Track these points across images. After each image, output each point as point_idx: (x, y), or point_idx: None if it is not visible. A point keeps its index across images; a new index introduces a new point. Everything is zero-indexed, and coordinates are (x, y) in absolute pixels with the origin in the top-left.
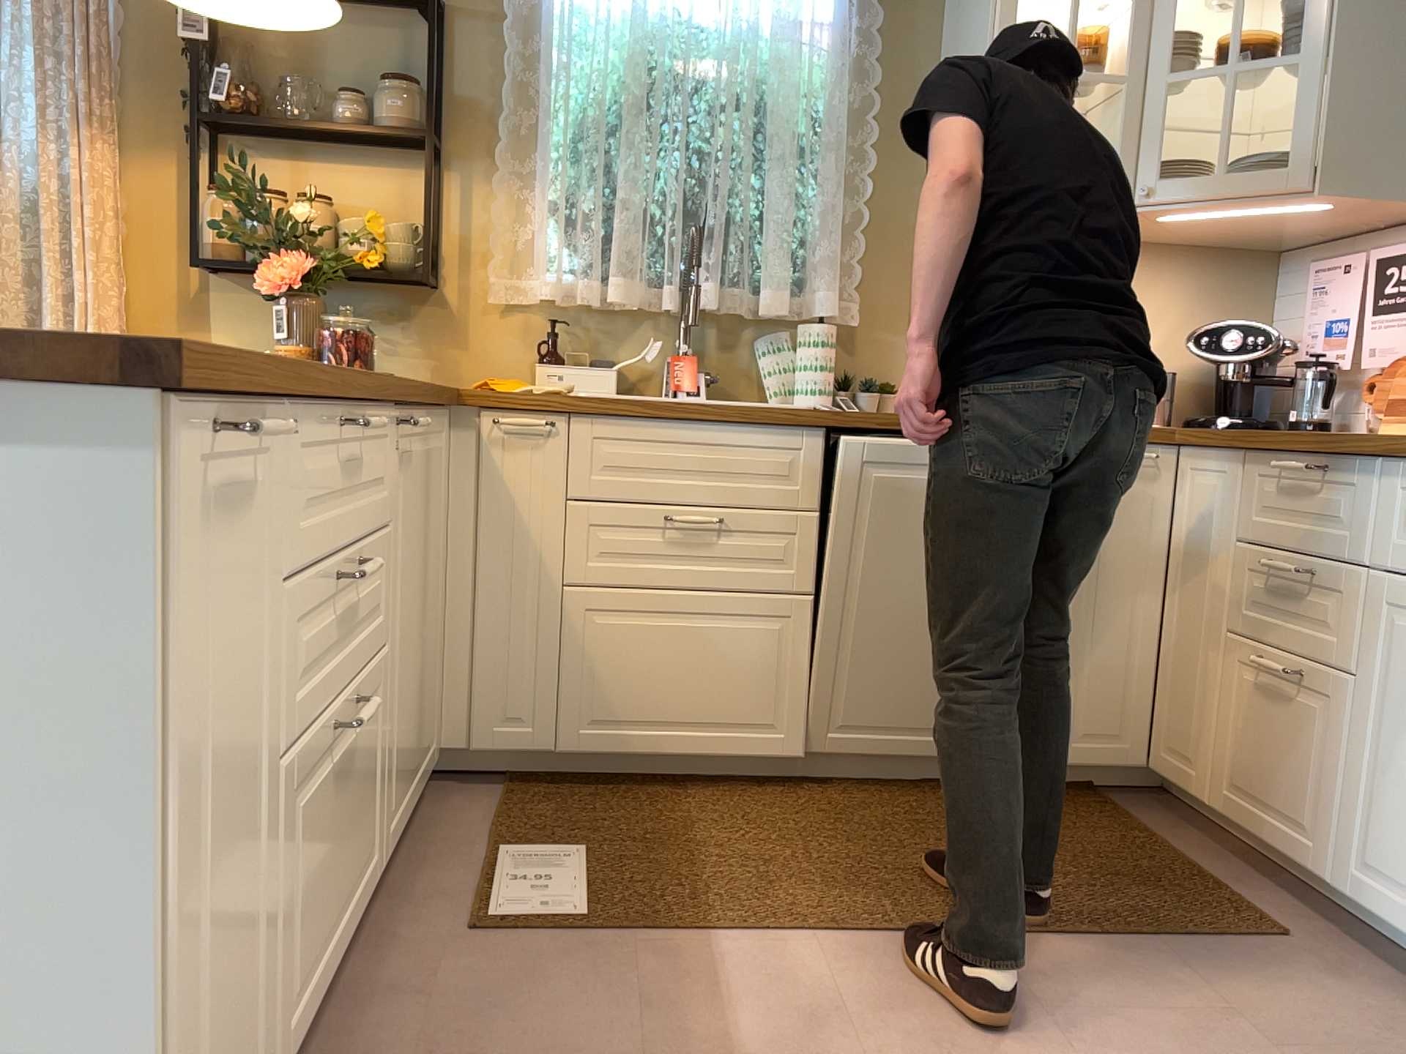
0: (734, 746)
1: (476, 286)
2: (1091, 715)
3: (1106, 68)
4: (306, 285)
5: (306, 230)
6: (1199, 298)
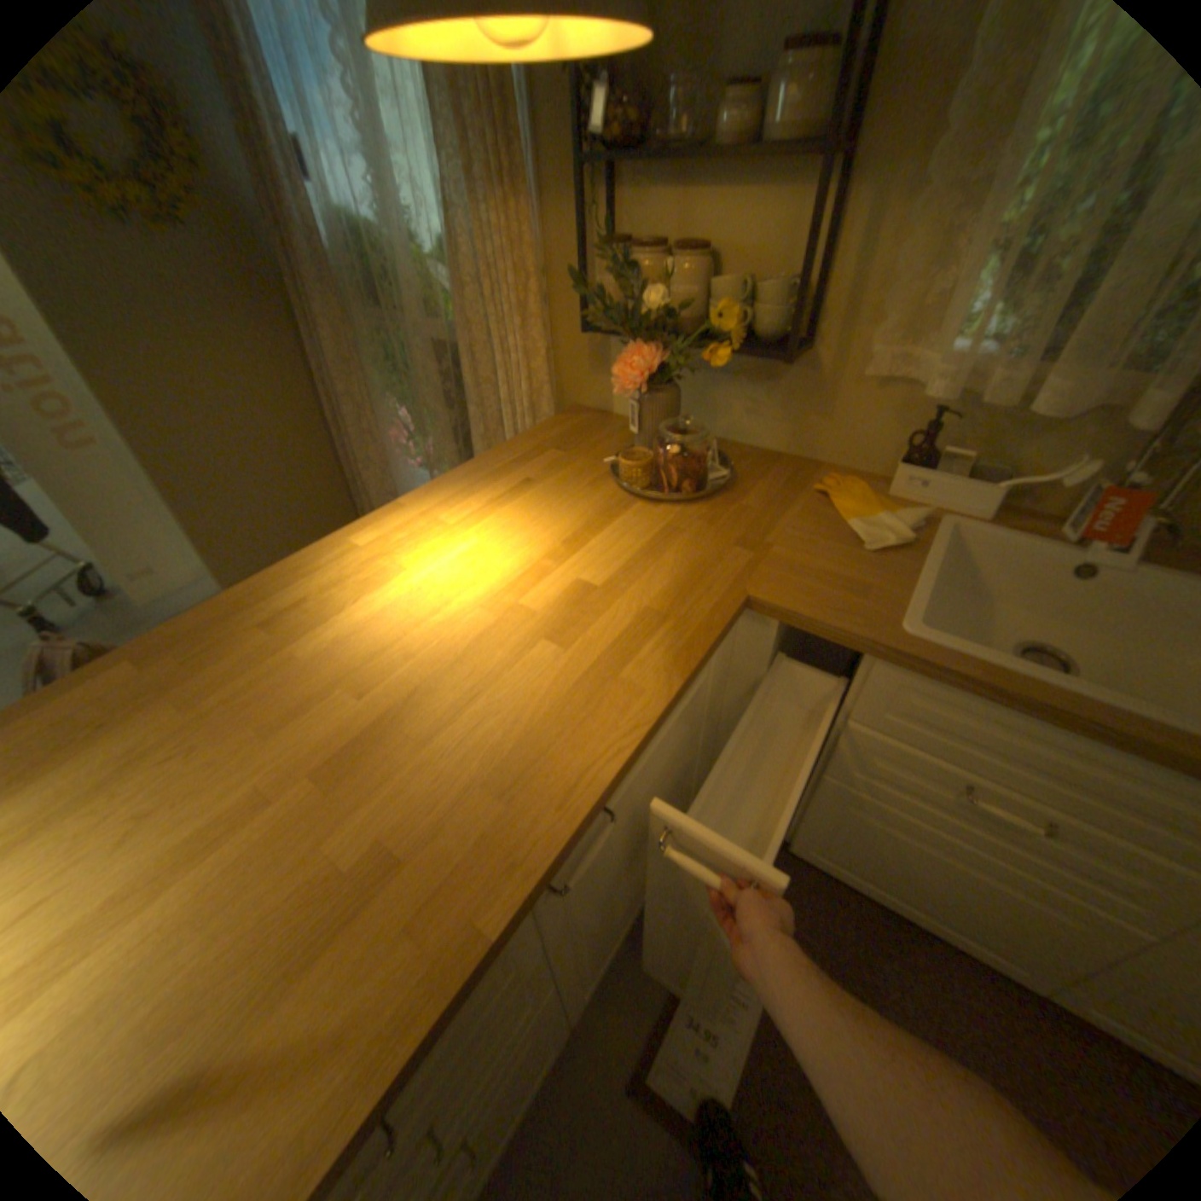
0: (966, 947)
1: (856, 346)
2: None
3: None
4: (657, 372)
5: (662, 309)
6: None
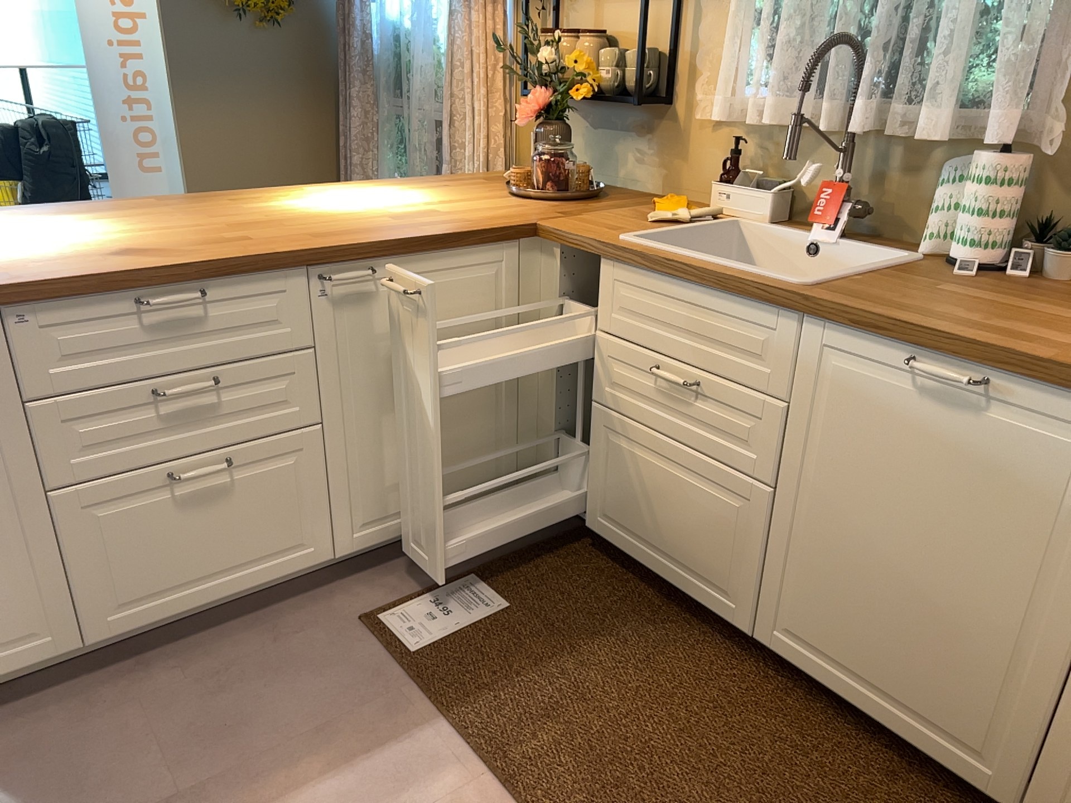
0: (695, 590)
1: (694, 104)
2: None
3: None
4: (549, 114)
5: (554, 69)
6: None
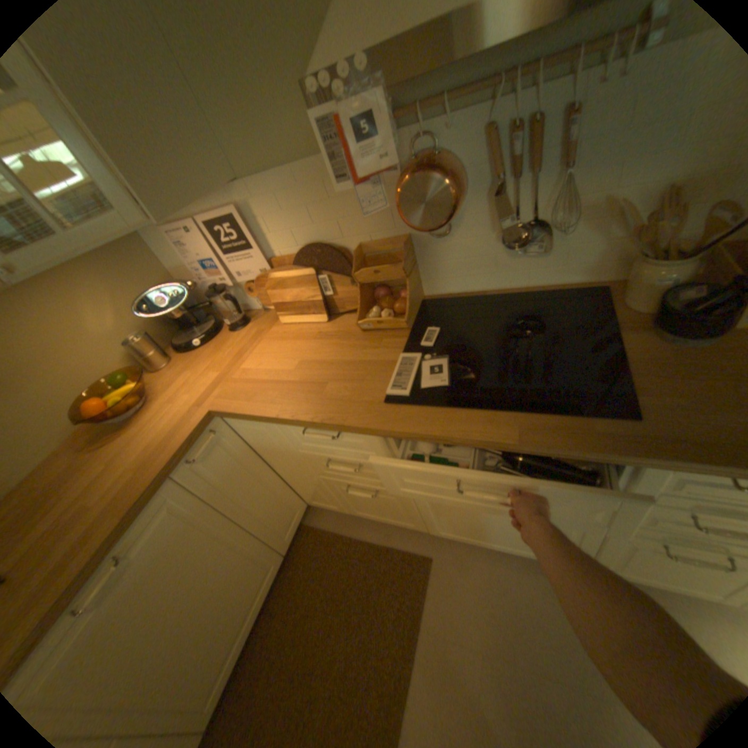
0: None
1: None
2: (281, 526)
3: None
4: None
5: None
6: (106, 273)
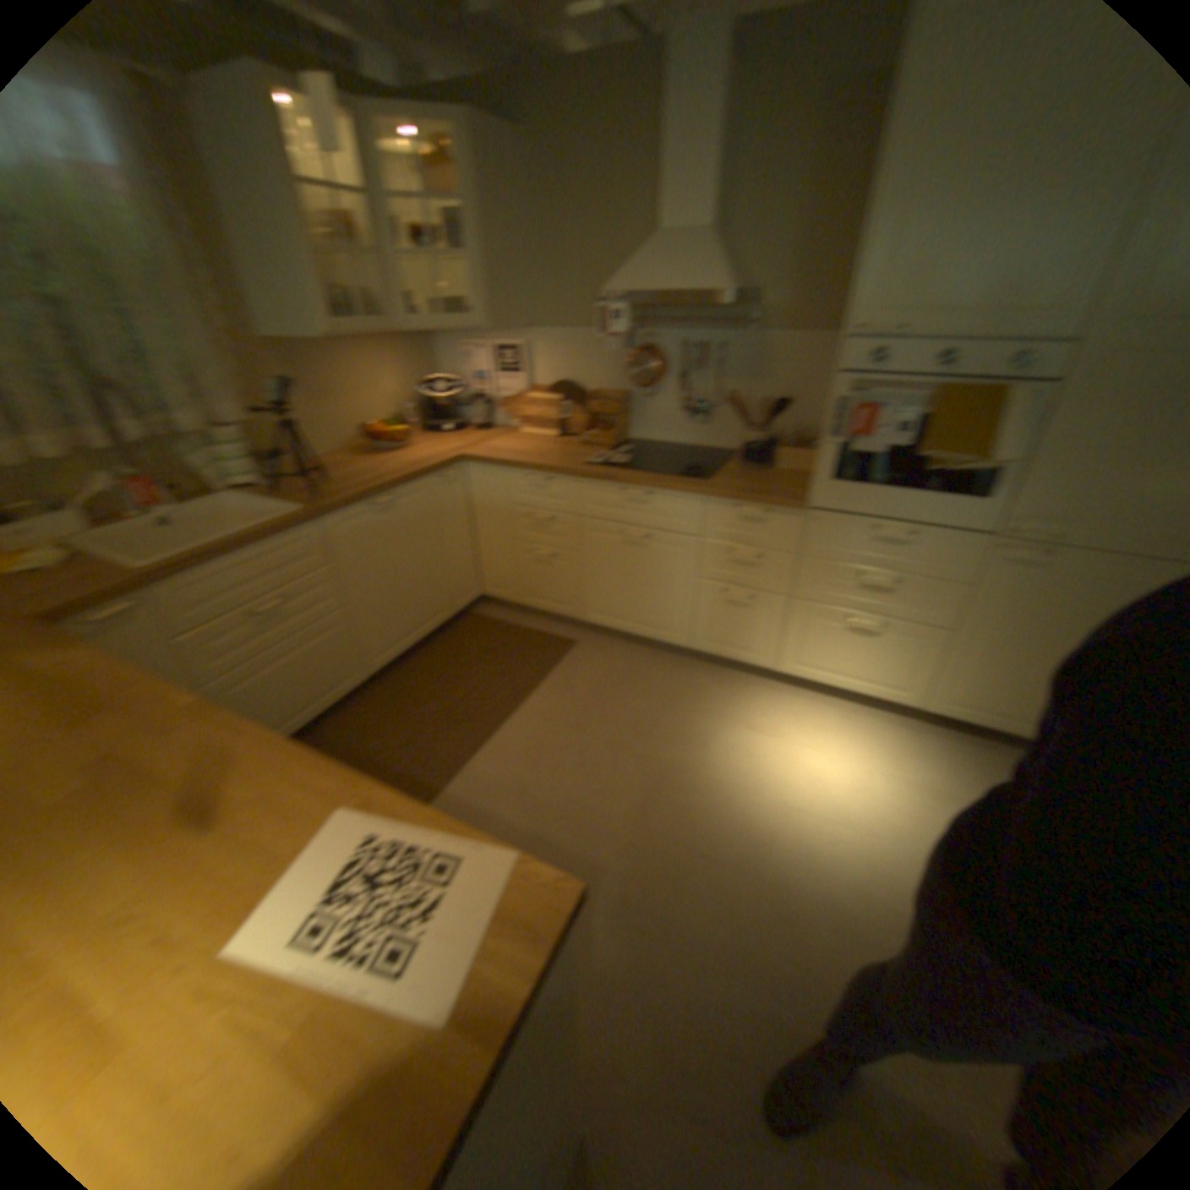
0: (342, 696)
1: None
2: (467, 587)
3: (349, 230)
4: None
5: None
6: (412, 357)
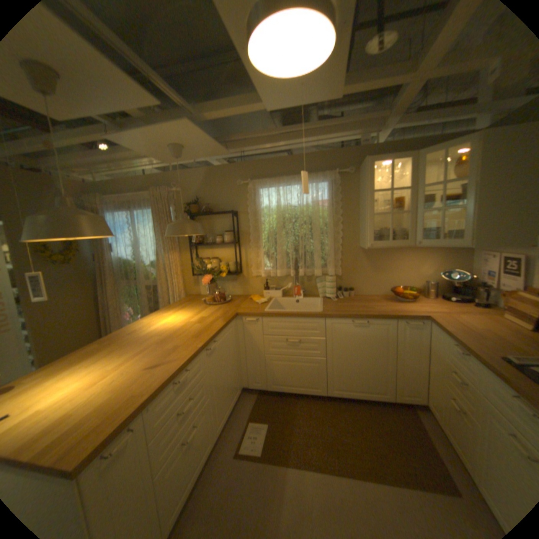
0: (308, 392)
1: (249, 272)
2: (408, 391)
3: (407, 203)
4: (211, 281)
5: (210, 269)
6: (446, 258)
